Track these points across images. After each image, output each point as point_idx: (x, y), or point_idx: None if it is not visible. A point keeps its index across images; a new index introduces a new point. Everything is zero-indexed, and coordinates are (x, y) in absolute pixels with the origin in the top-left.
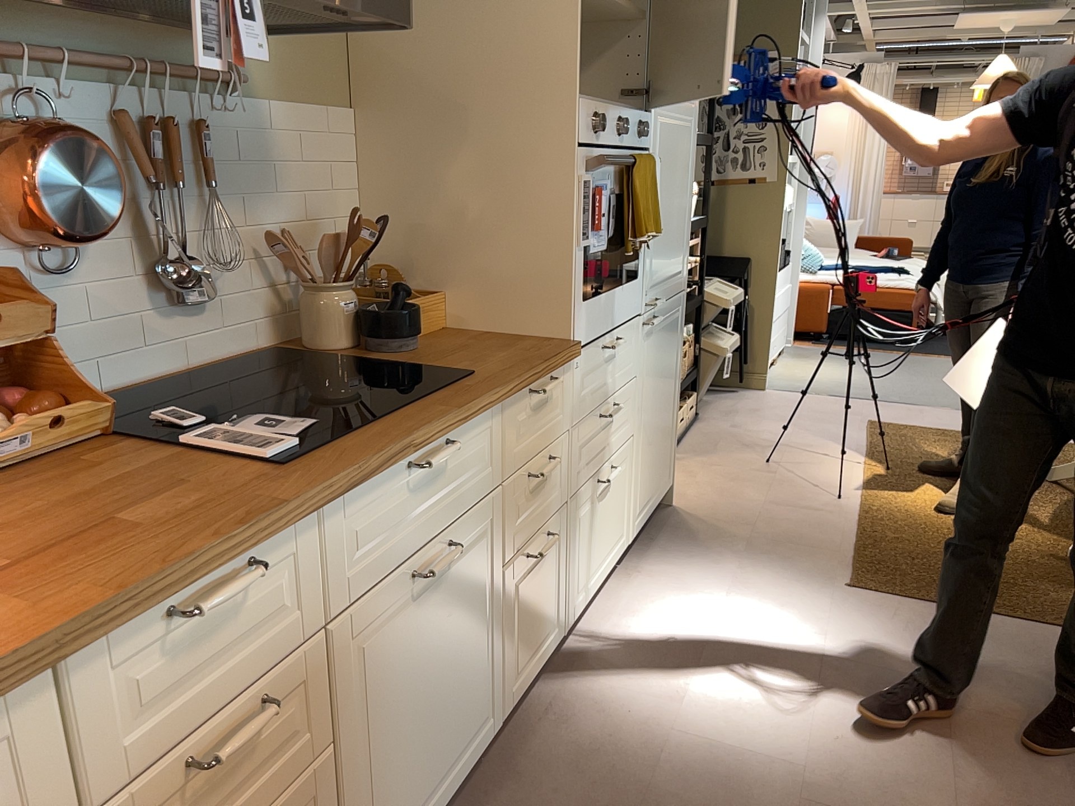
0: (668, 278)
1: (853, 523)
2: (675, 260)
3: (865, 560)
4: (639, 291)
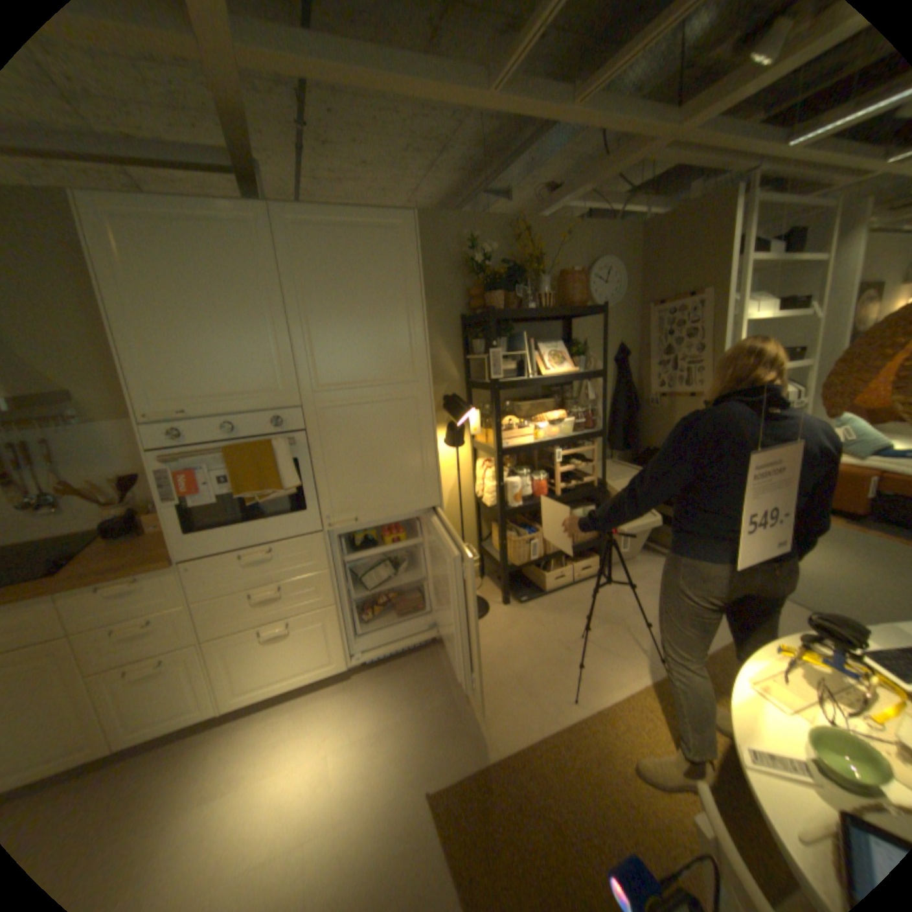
0: (388, 502)
1: (542, 740)
2: (406, 489)
3: (481, 786)
4: (312, 518)
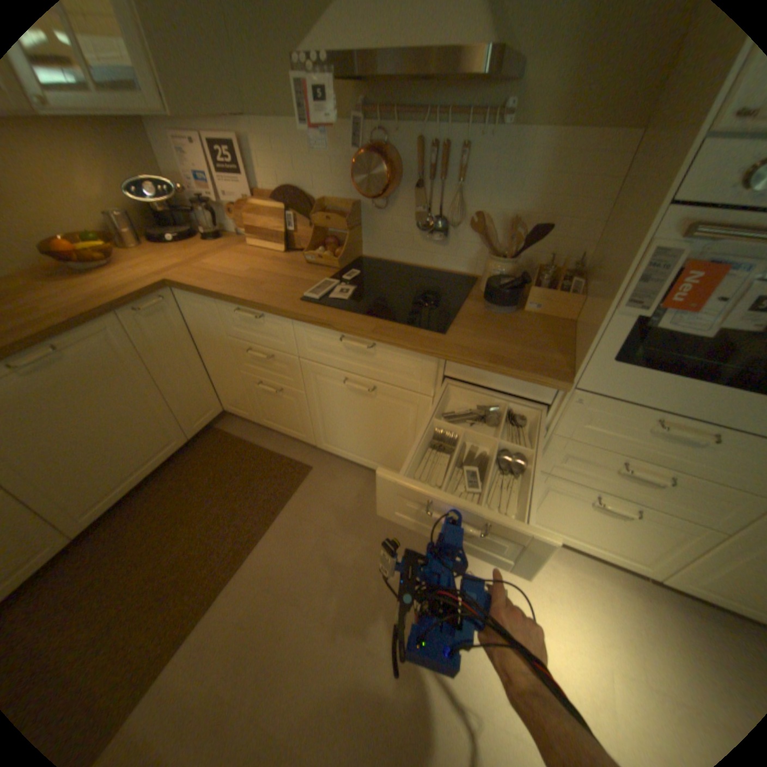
0: None
1: None
2: None
3: None
4: None
